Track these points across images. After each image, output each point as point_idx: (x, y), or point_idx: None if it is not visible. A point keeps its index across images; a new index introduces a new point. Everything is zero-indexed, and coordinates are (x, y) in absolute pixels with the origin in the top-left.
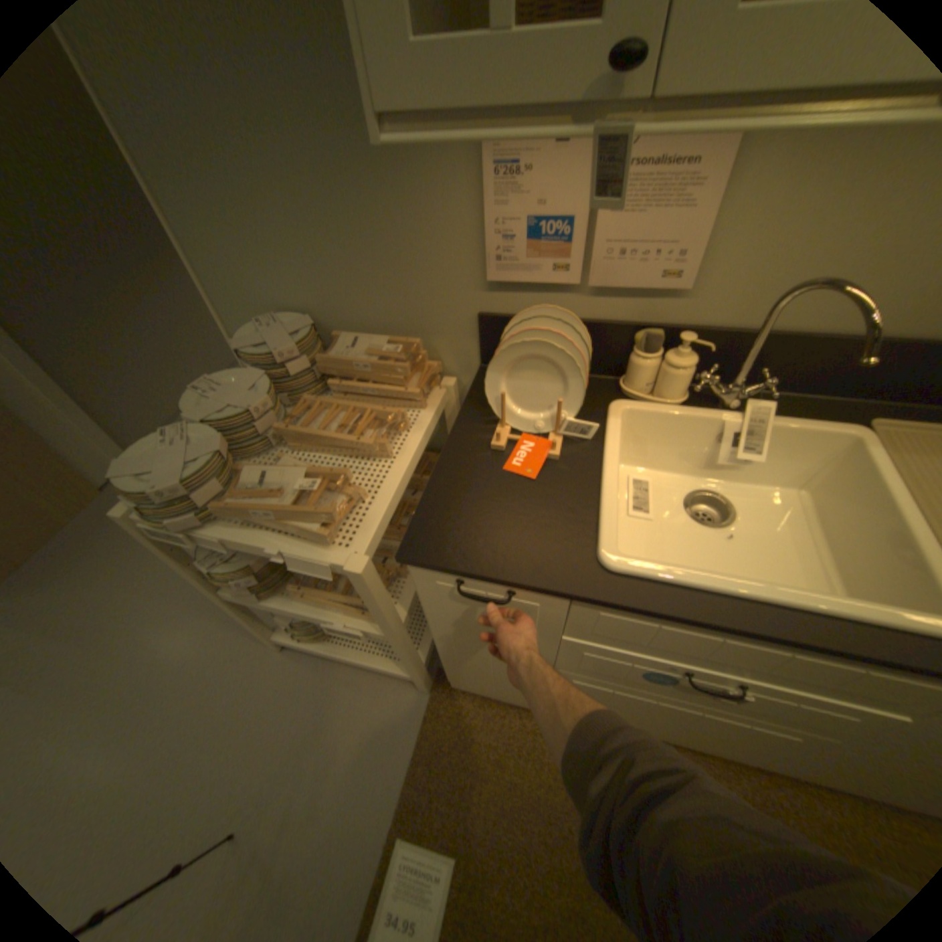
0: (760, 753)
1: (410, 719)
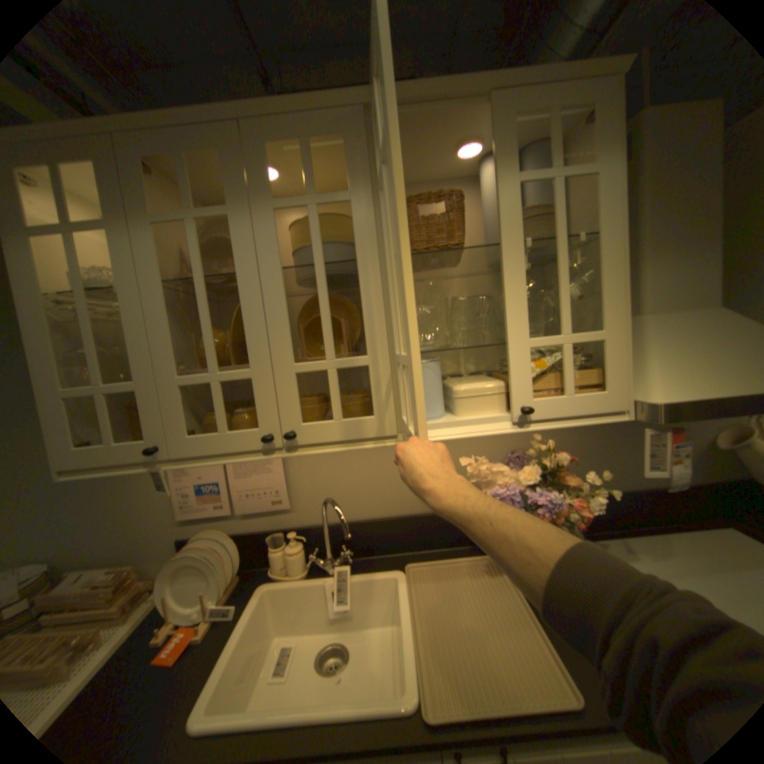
0: None
1: None
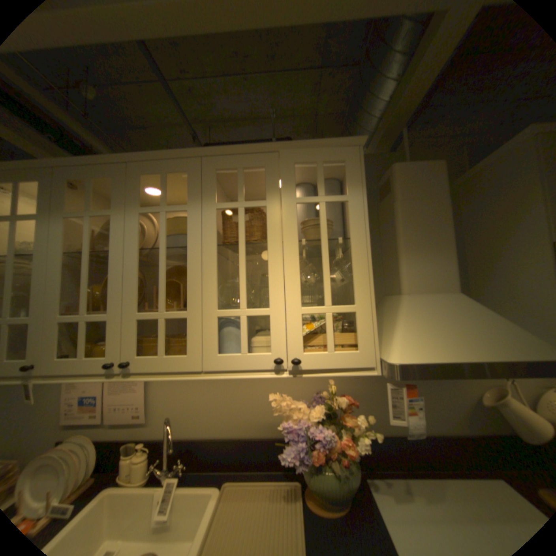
0: None
1: None
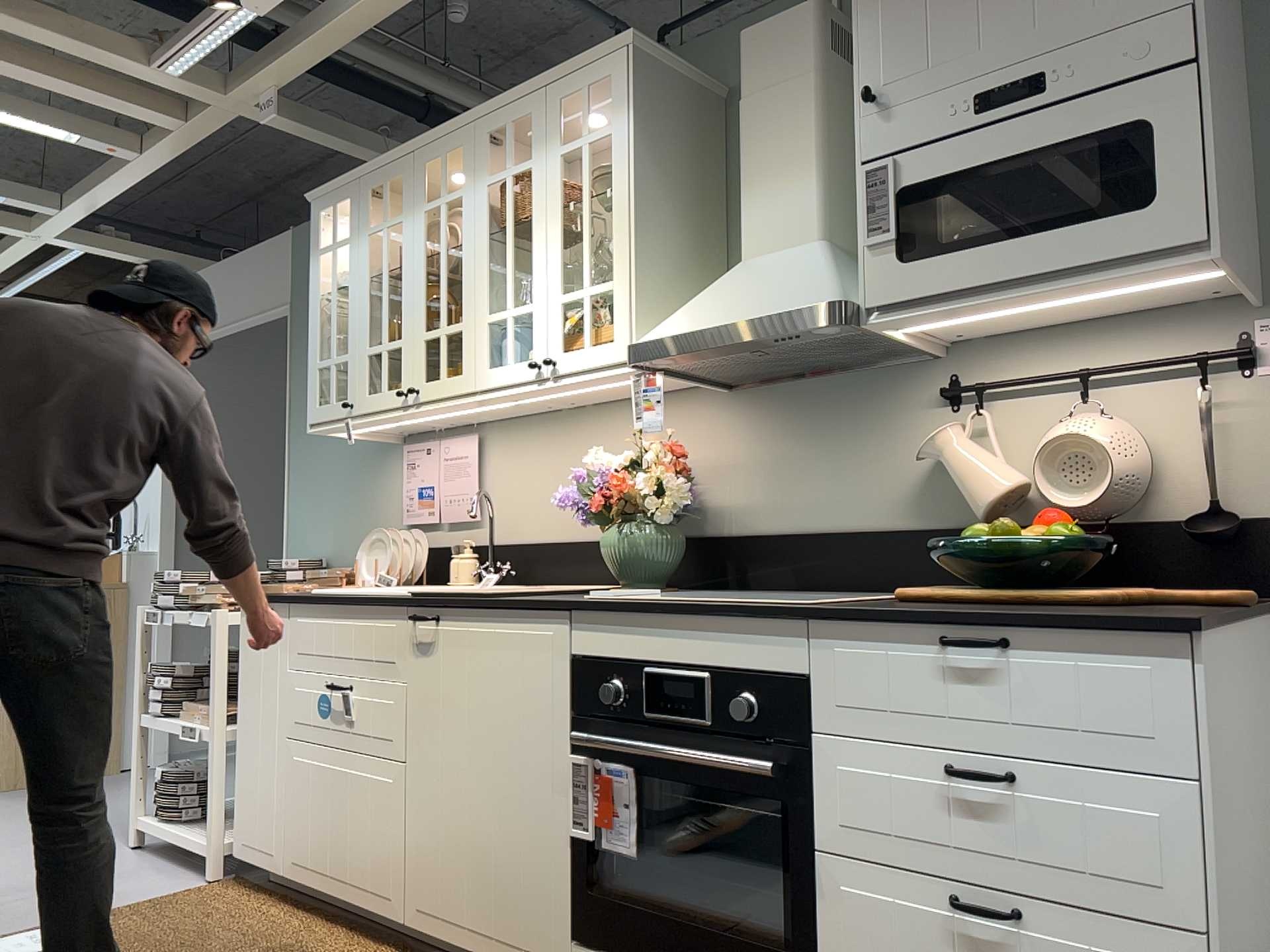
0: (386, 847)
1: (178, 888)
